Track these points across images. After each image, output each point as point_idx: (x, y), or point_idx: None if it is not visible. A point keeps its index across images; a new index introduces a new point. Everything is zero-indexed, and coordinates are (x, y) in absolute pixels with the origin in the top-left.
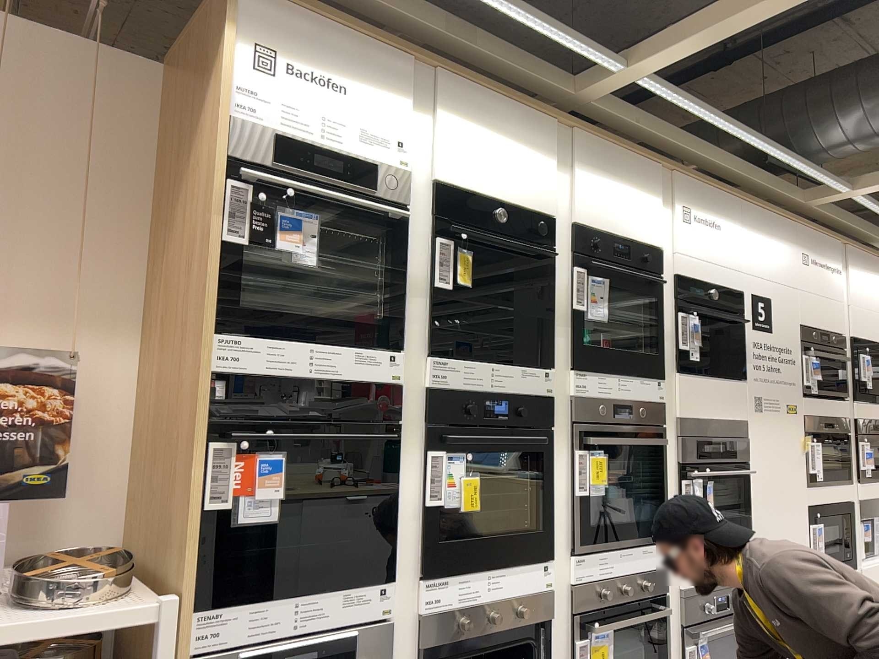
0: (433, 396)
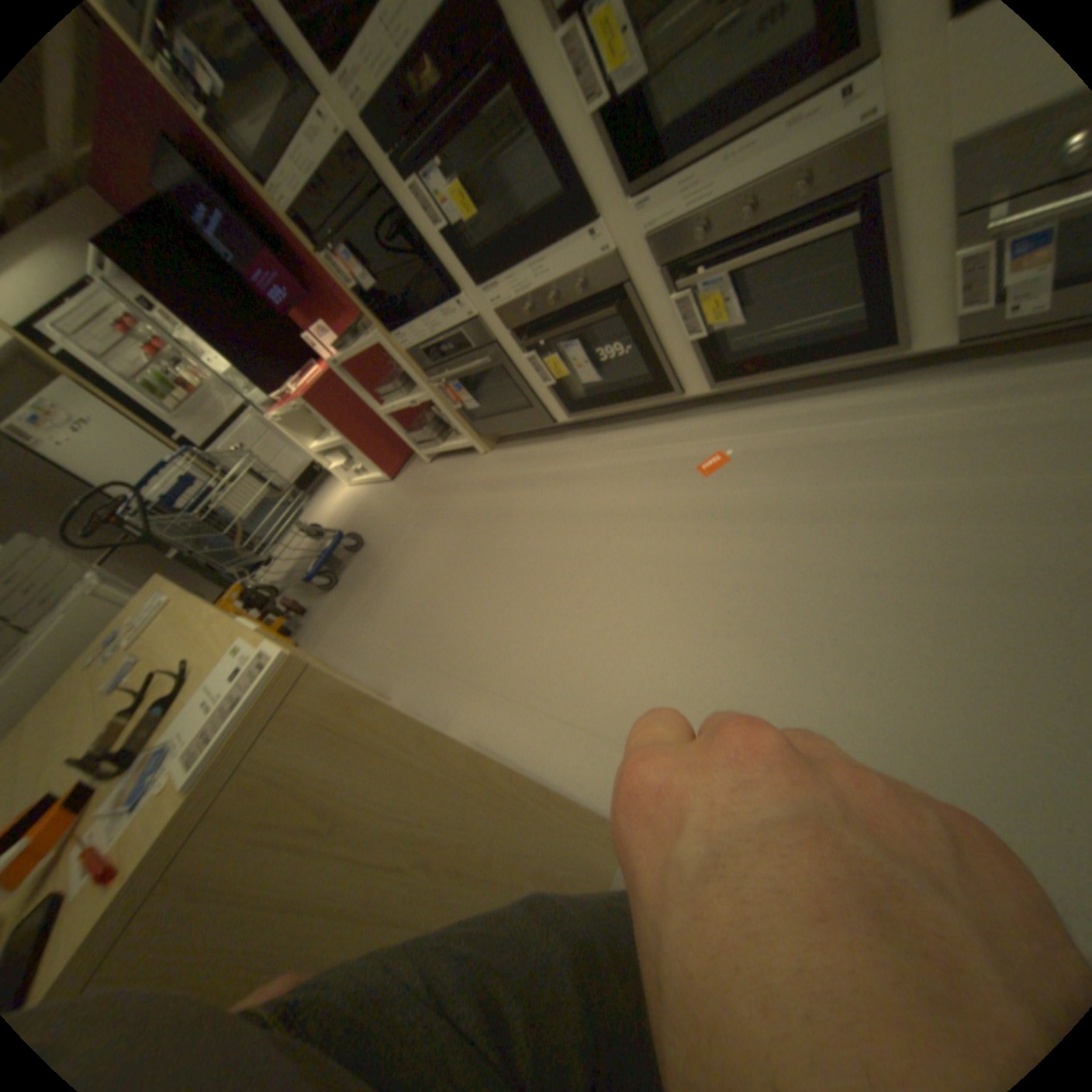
0: (369, 123)
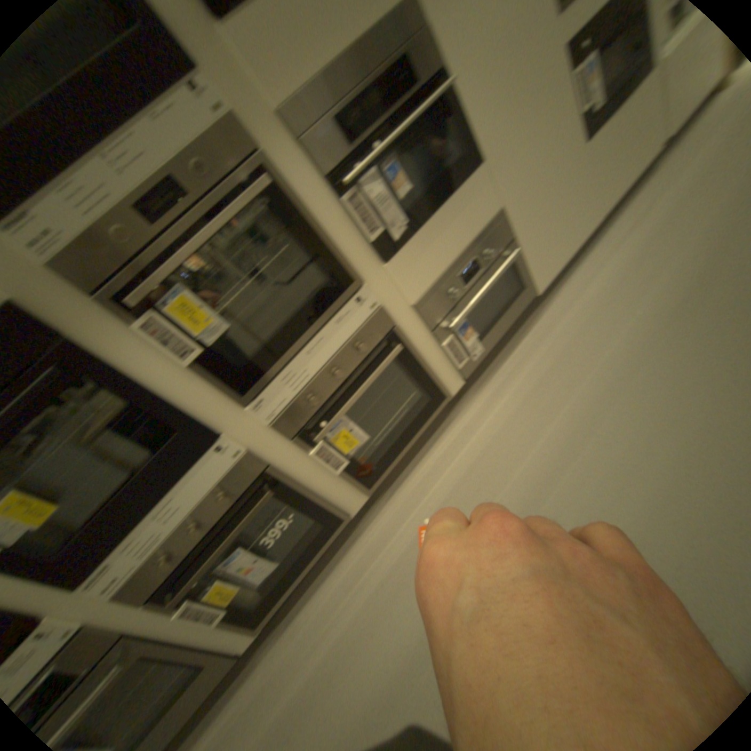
0: None
